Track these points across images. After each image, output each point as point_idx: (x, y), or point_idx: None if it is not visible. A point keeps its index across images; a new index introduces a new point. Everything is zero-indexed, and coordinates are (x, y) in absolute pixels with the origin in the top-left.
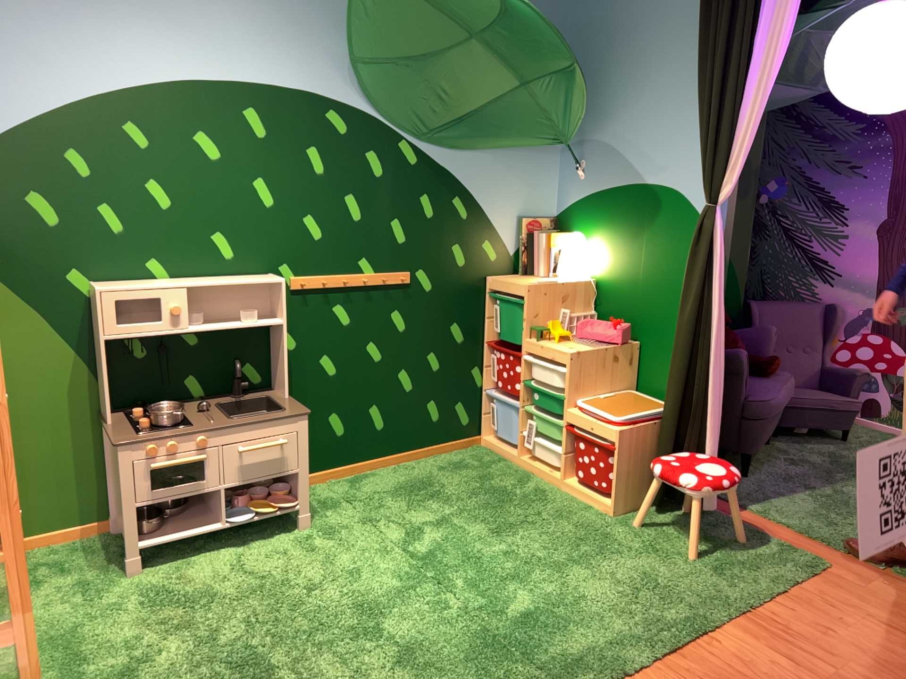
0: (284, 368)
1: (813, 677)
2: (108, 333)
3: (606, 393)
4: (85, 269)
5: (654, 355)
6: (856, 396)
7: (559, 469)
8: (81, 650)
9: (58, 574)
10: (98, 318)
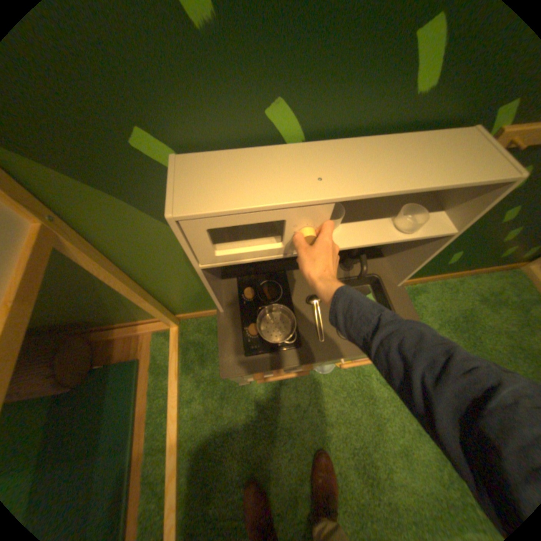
0: (415, 268)
1: None
2: (204, 263)
3: None
4: (156, 127)
5: None
6: None
7: None
8: (206, 479)
9: (199, 362)
10: (186, 248)
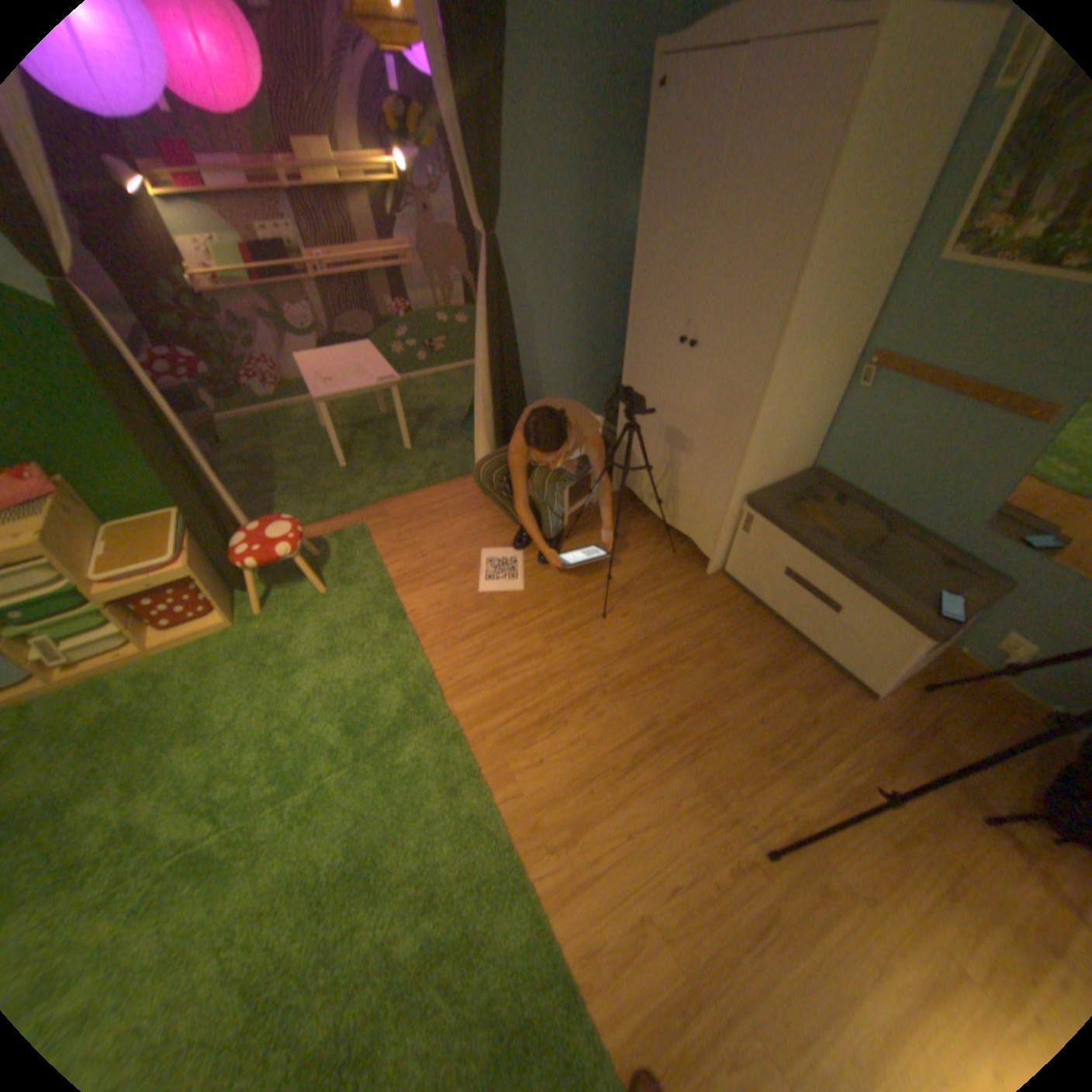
0: None
1: (455, 579)
2: None
3: (91, 548)
4: None
5: (93, 479)
6: (202, 407)
7: (115, 648)
8: None
9: None
10: None
